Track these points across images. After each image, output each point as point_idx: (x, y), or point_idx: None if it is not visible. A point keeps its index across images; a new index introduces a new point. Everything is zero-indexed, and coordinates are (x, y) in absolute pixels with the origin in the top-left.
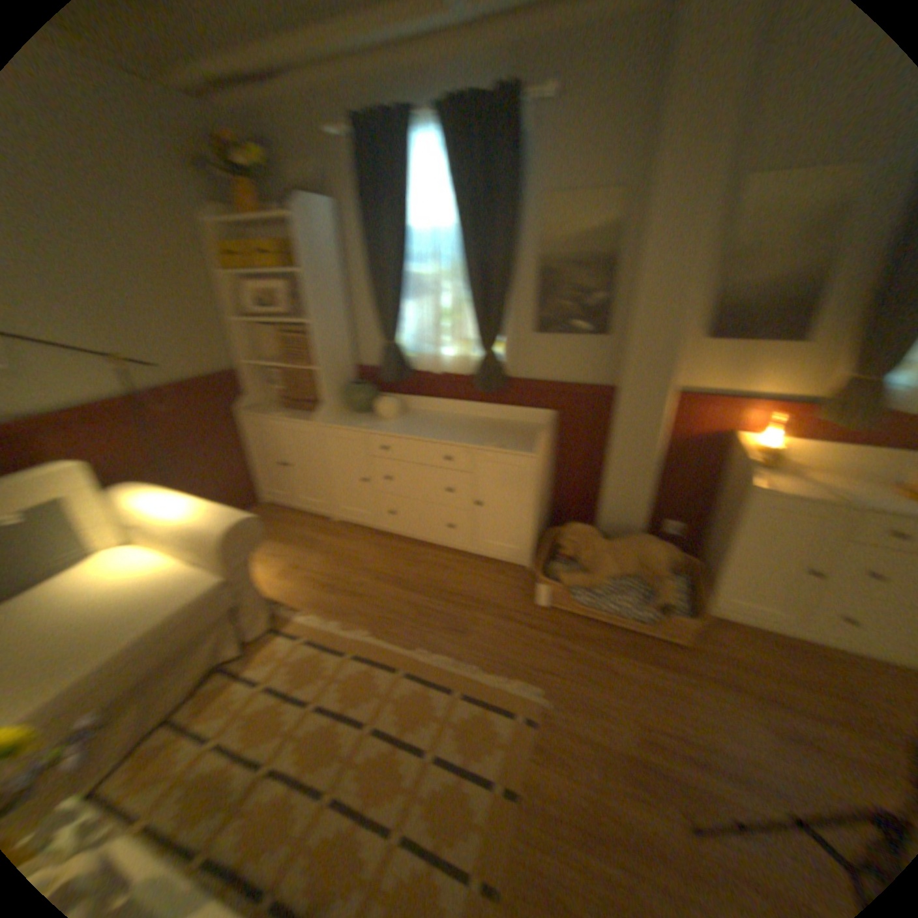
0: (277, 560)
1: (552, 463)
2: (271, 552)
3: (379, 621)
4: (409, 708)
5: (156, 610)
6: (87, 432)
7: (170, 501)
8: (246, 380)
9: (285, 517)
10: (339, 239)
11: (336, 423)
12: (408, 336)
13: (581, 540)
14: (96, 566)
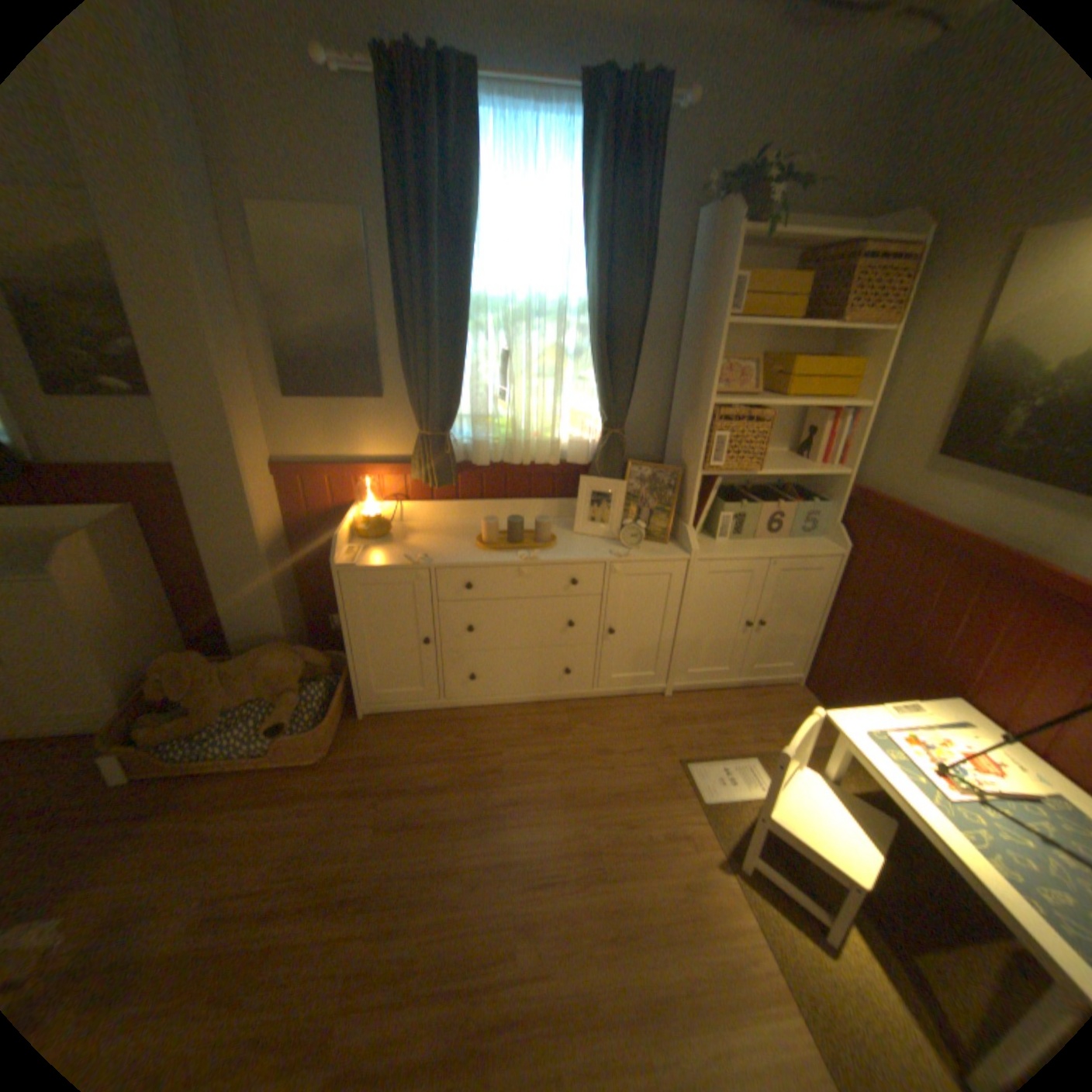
0: None
1: (148, 577)
2: None
3: None
4: None
5: None
6: None
7: None
8: None
9: None
10: None
11: None
12: None
13: (167, 676)
14: None
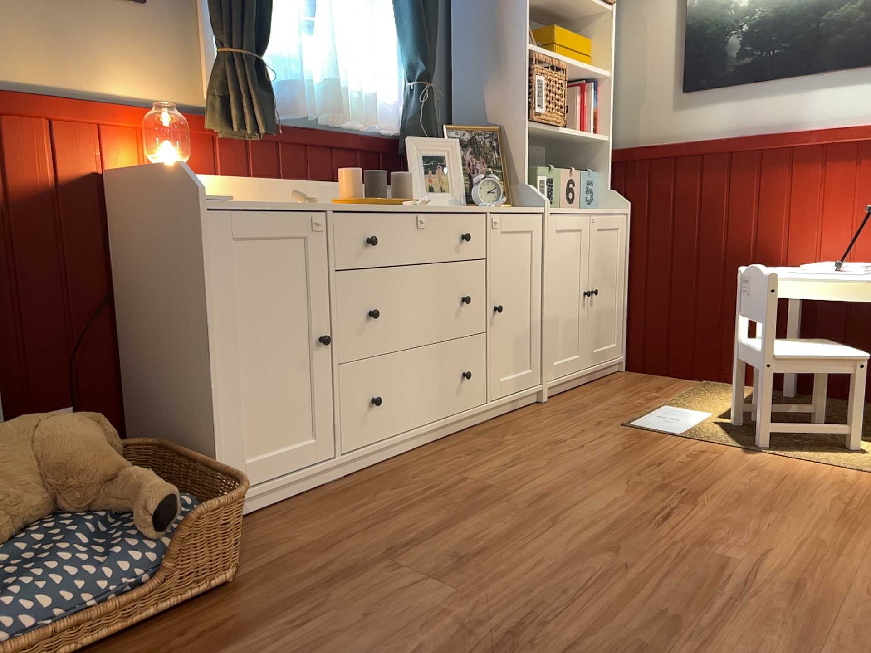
0: None
1: None
2: None
3: None
4: None
5: None
6: None
7: None
8: None
9: None
10: None
11: None
12: None
13: None
14: None
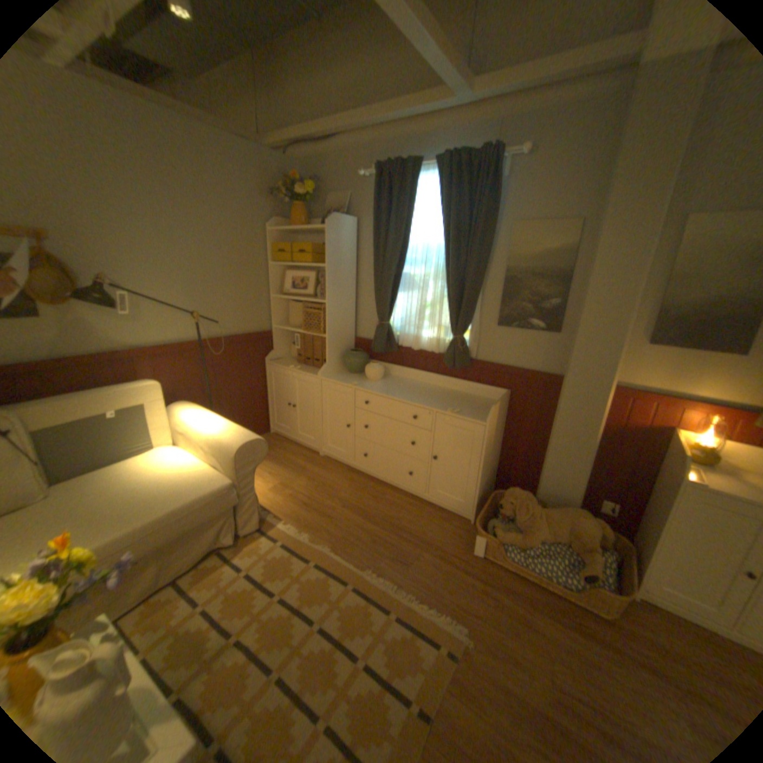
0: (271, 478)
1: (501, 433)
2: (267, 471)
3: (339, 541)
4: (350, 618)
5: (180, 496)
6: (162, 363)
7: (205, 419)
8: (273, 339)
9: (283, 446)
10: (354, 245)
11: (331, 378)
12: (395, 319)
13: (518, 503)
14: (149, 457)
